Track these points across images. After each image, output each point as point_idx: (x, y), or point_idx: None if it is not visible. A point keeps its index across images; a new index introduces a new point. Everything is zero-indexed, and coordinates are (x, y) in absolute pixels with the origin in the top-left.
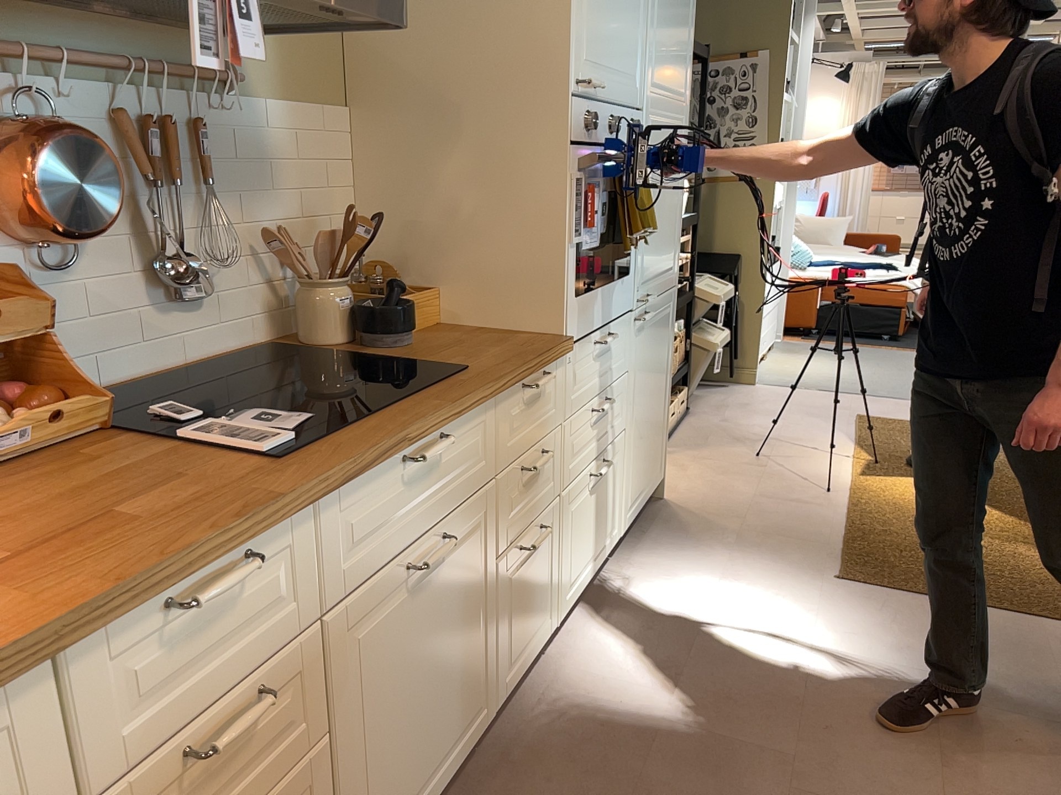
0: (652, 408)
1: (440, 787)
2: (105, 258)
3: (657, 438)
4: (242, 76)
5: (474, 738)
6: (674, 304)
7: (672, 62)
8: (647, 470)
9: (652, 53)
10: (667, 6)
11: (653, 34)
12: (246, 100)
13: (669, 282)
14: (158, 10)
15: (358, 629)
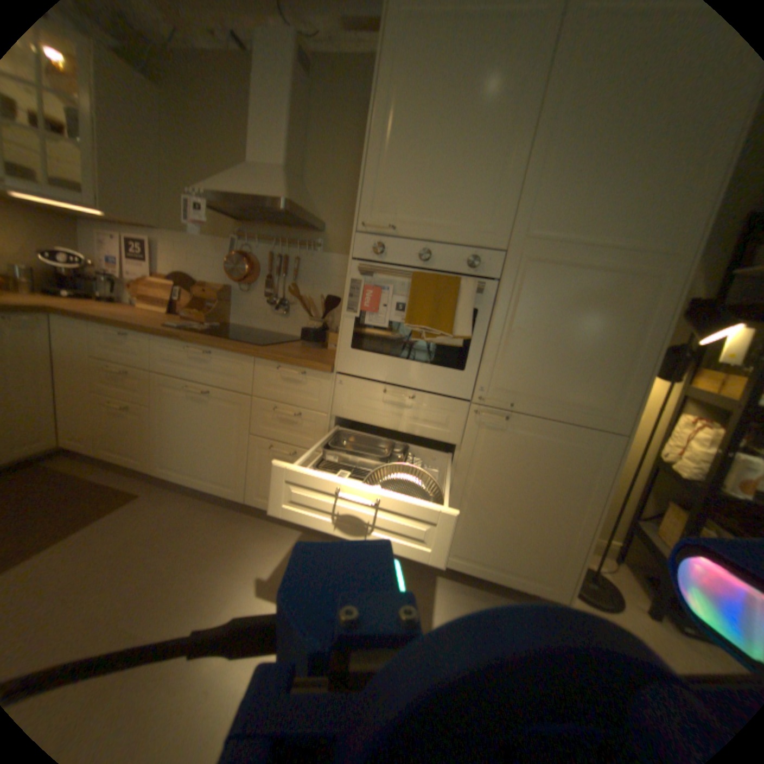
0: (526, 513)
1: (199, 491)
2: (257, 291)
3: (548, 554)
4: (323, 243)
5: (225, 499)
6: (620, 453)
7: (618, 206)
8: (511, 563)
9: (539, 199)
10: (594, 155)
11: (543, 183)
12: (321, 251)
13: (599, 422)
14: (274, 219)
15: (161, 388)
